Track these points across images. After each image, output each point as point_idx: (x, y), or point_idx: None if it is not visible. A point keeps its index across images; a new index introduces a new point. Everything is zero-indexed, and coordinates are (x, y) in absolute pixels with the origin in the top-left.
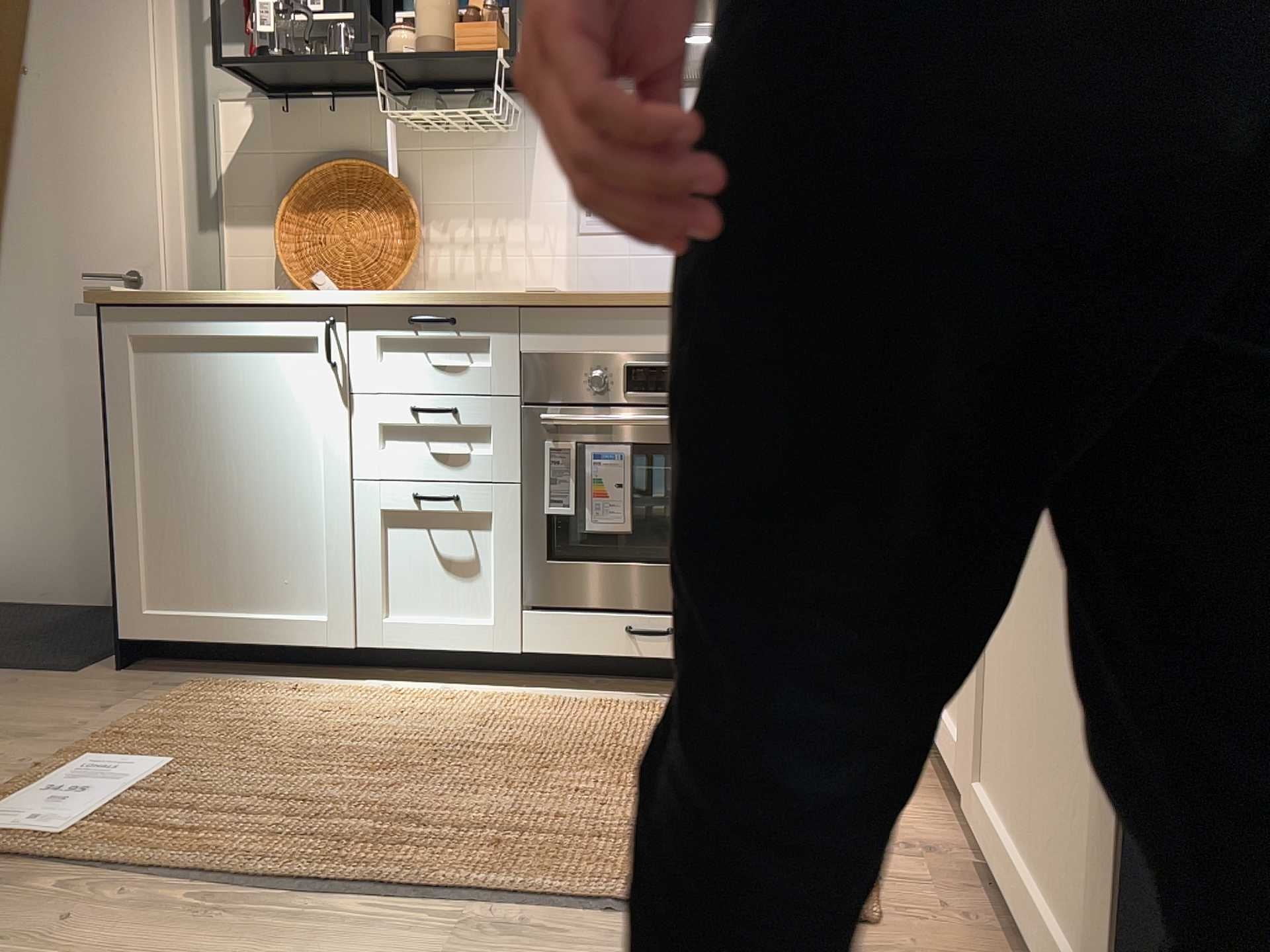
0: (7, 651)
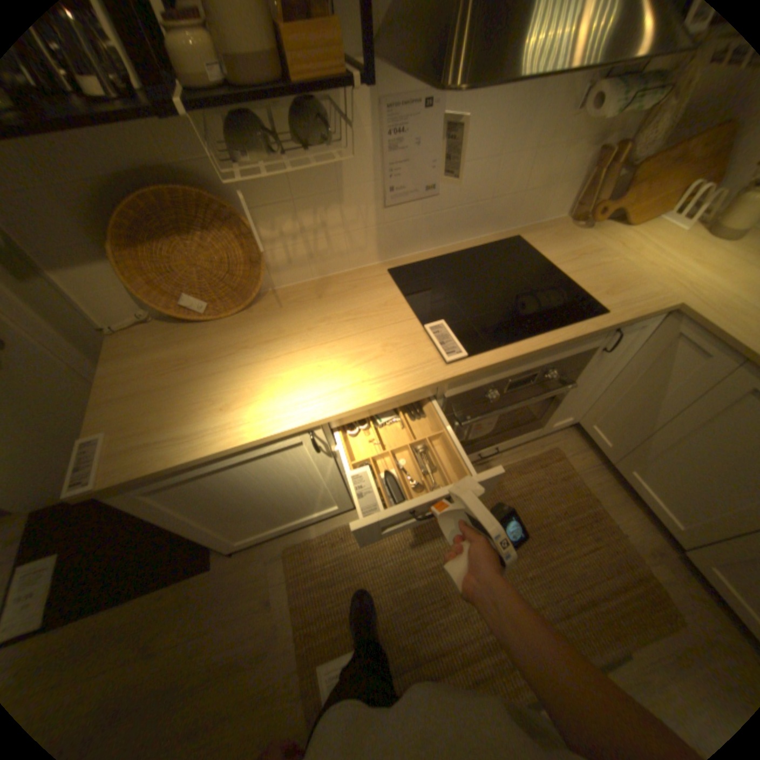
0: (144, 565)
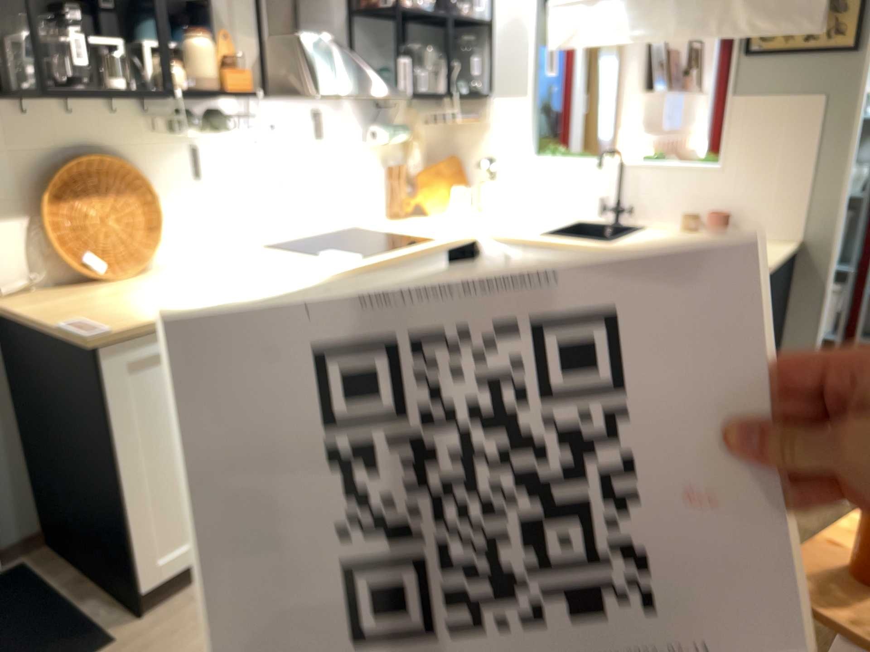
0: None
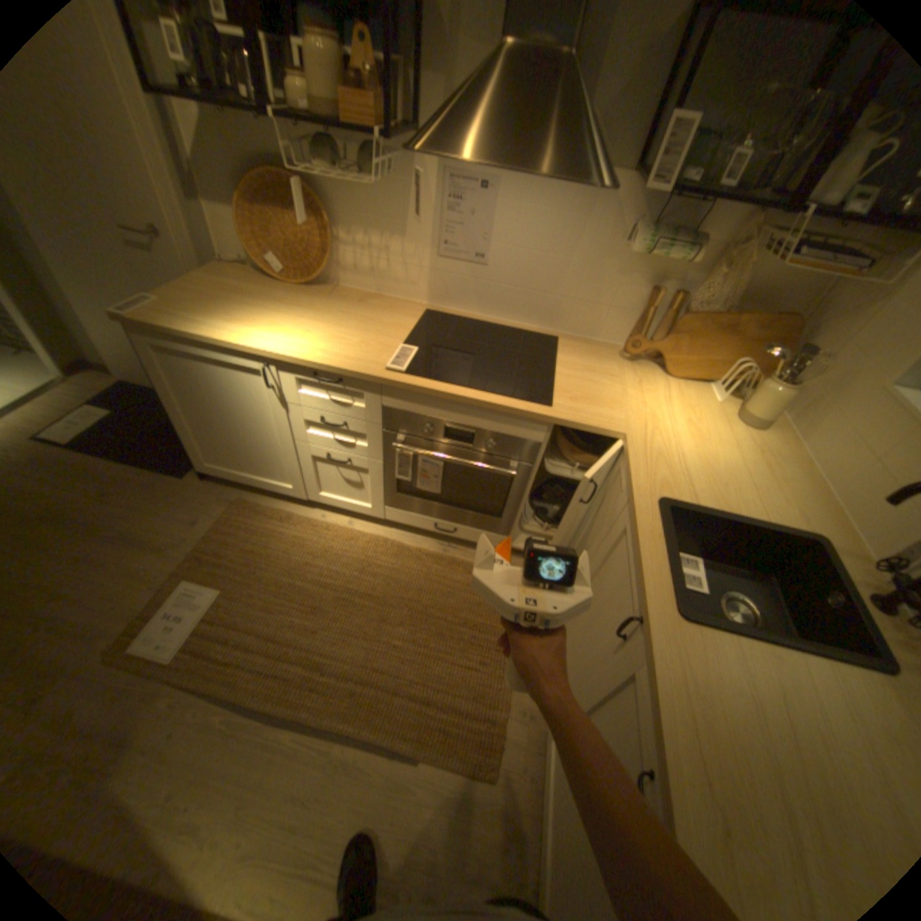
0: (147, 450)
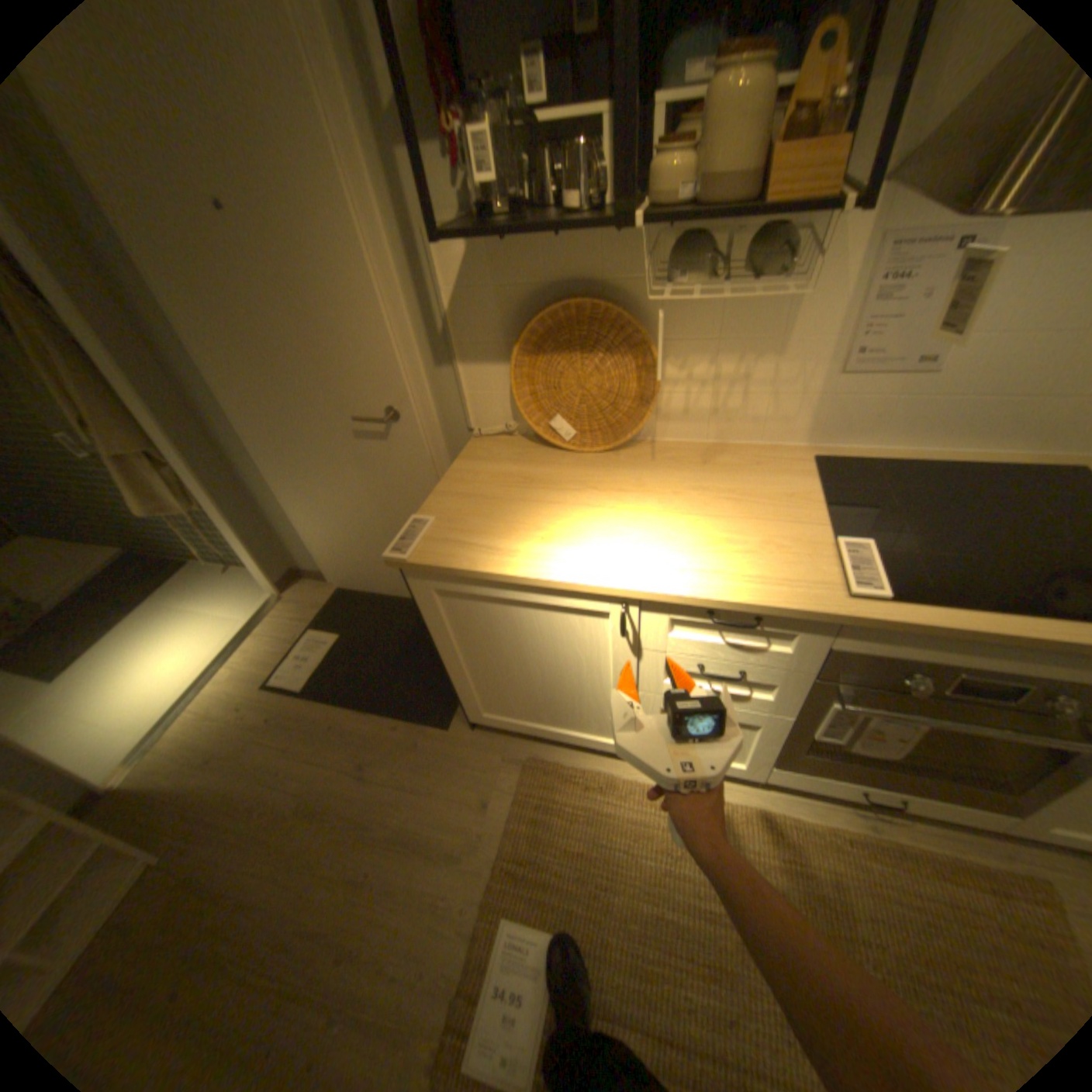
0: (396, 688)
